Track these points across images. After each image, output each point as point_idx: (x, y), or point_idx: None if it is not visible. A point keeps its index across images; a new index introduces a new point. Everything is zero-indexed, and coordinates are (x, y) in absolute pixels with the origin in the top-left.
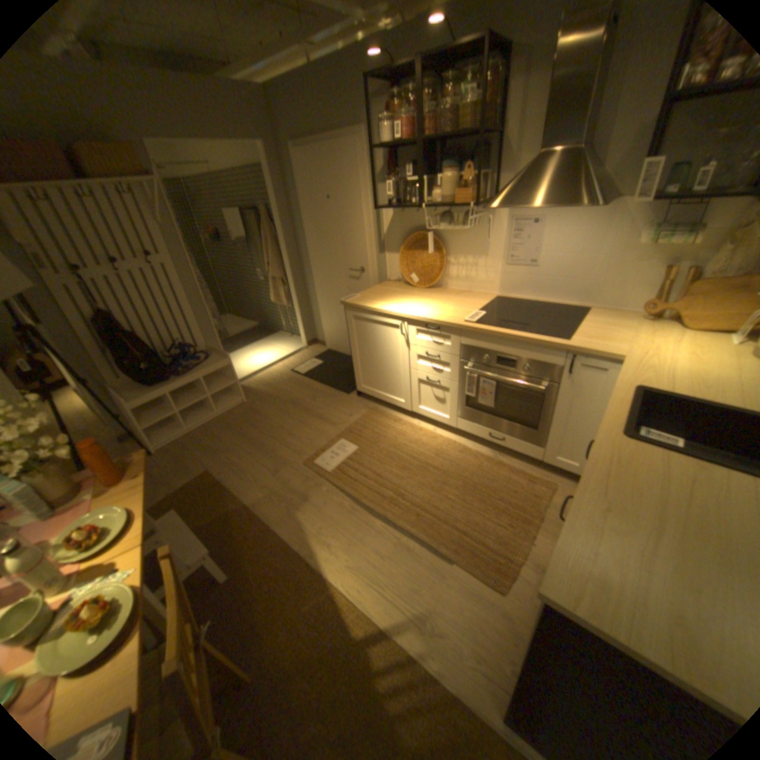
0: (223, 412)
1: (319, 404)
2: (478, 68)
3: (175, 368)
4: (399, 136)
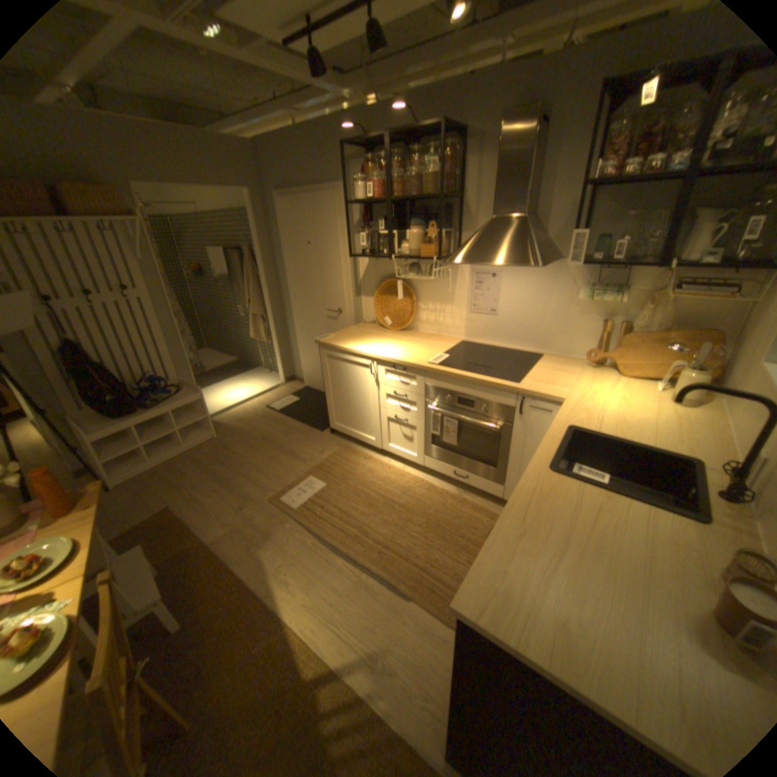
0: (191, 448)
1: (291, 441)
2: (439, 145)
3: (144, 402)
4: (373, 194)
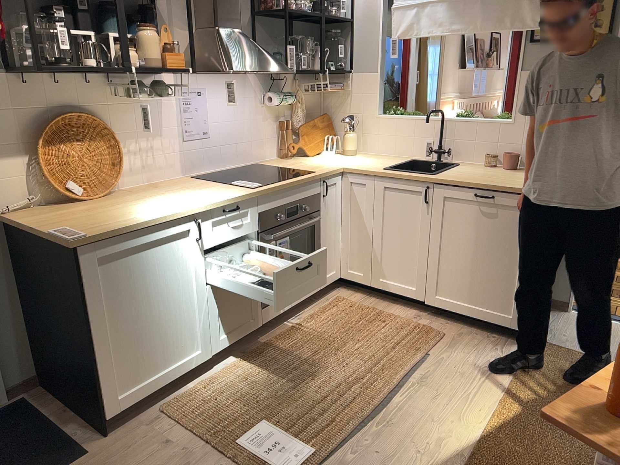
0: None
1: None
2: None
3: None
4: None
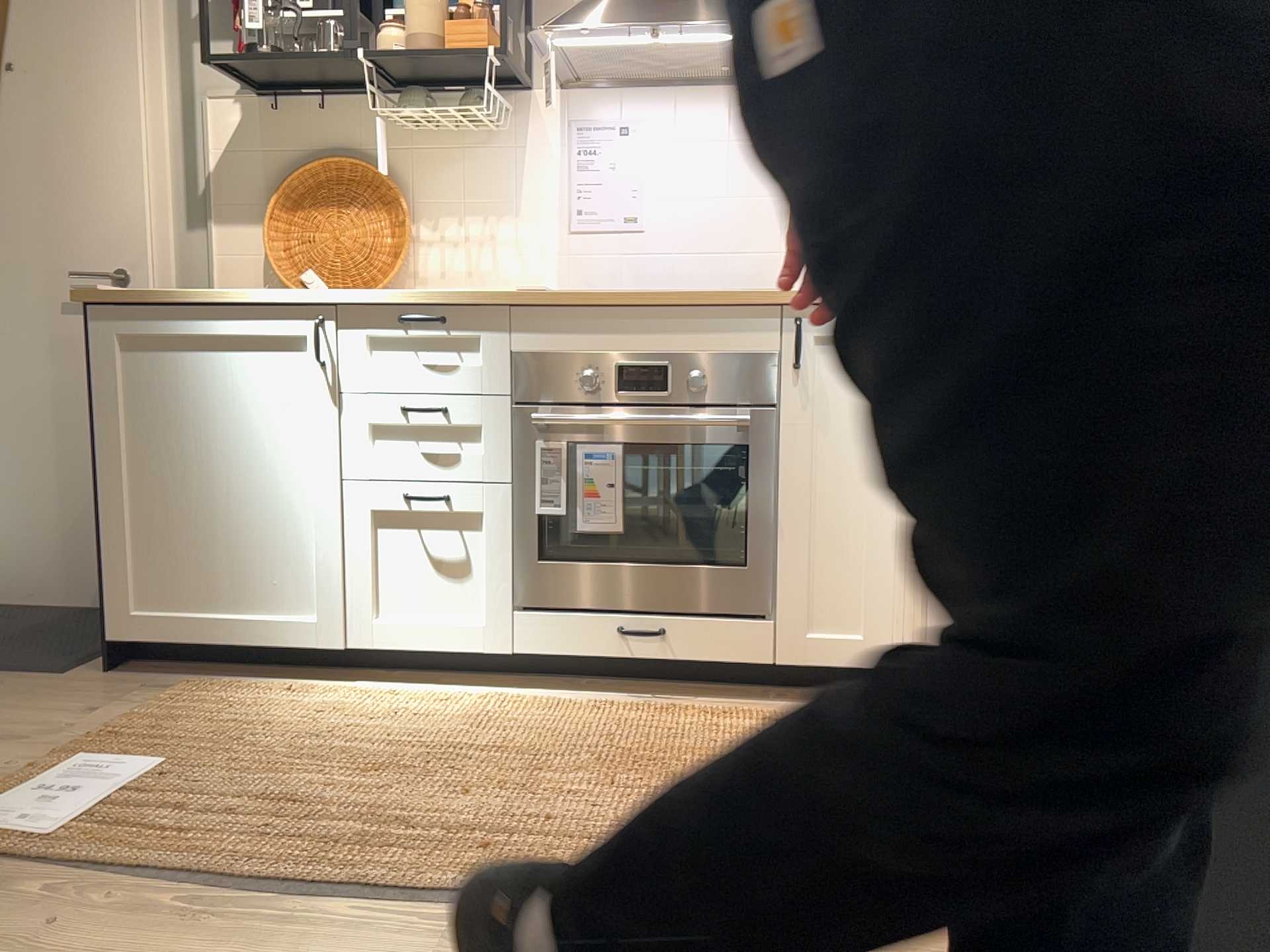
0: None
1: None
2: None
3: None
4: None
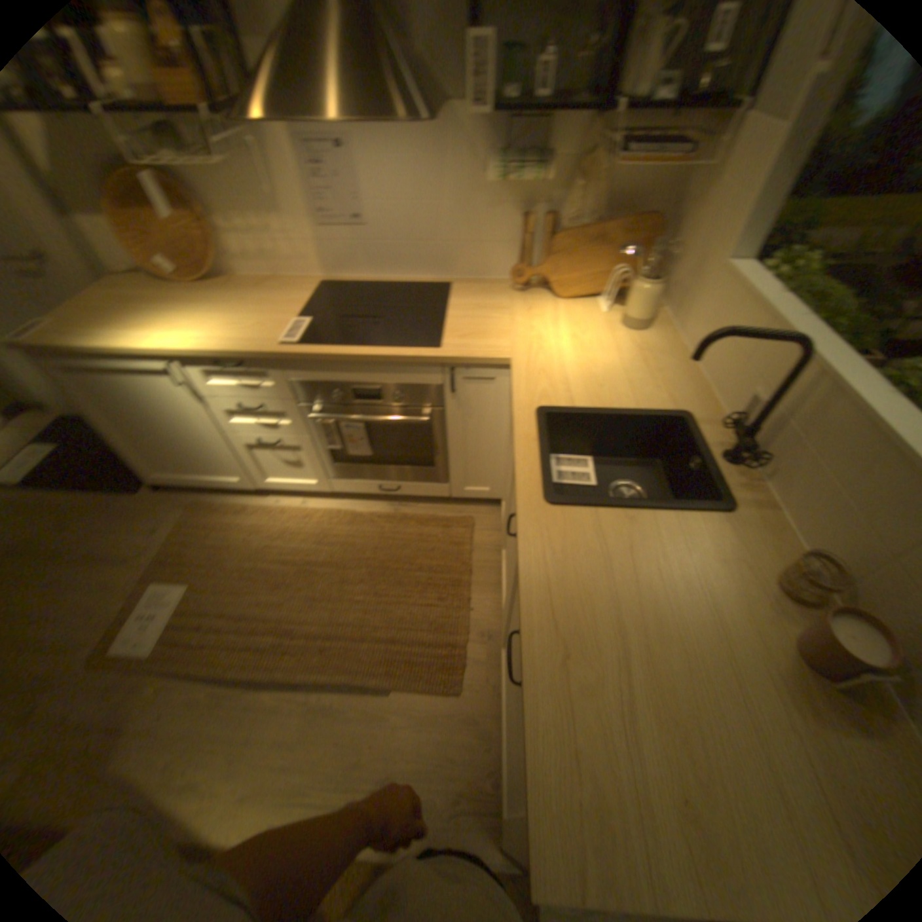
0: None
1: (72, 541)
2: None
3: None
4: None
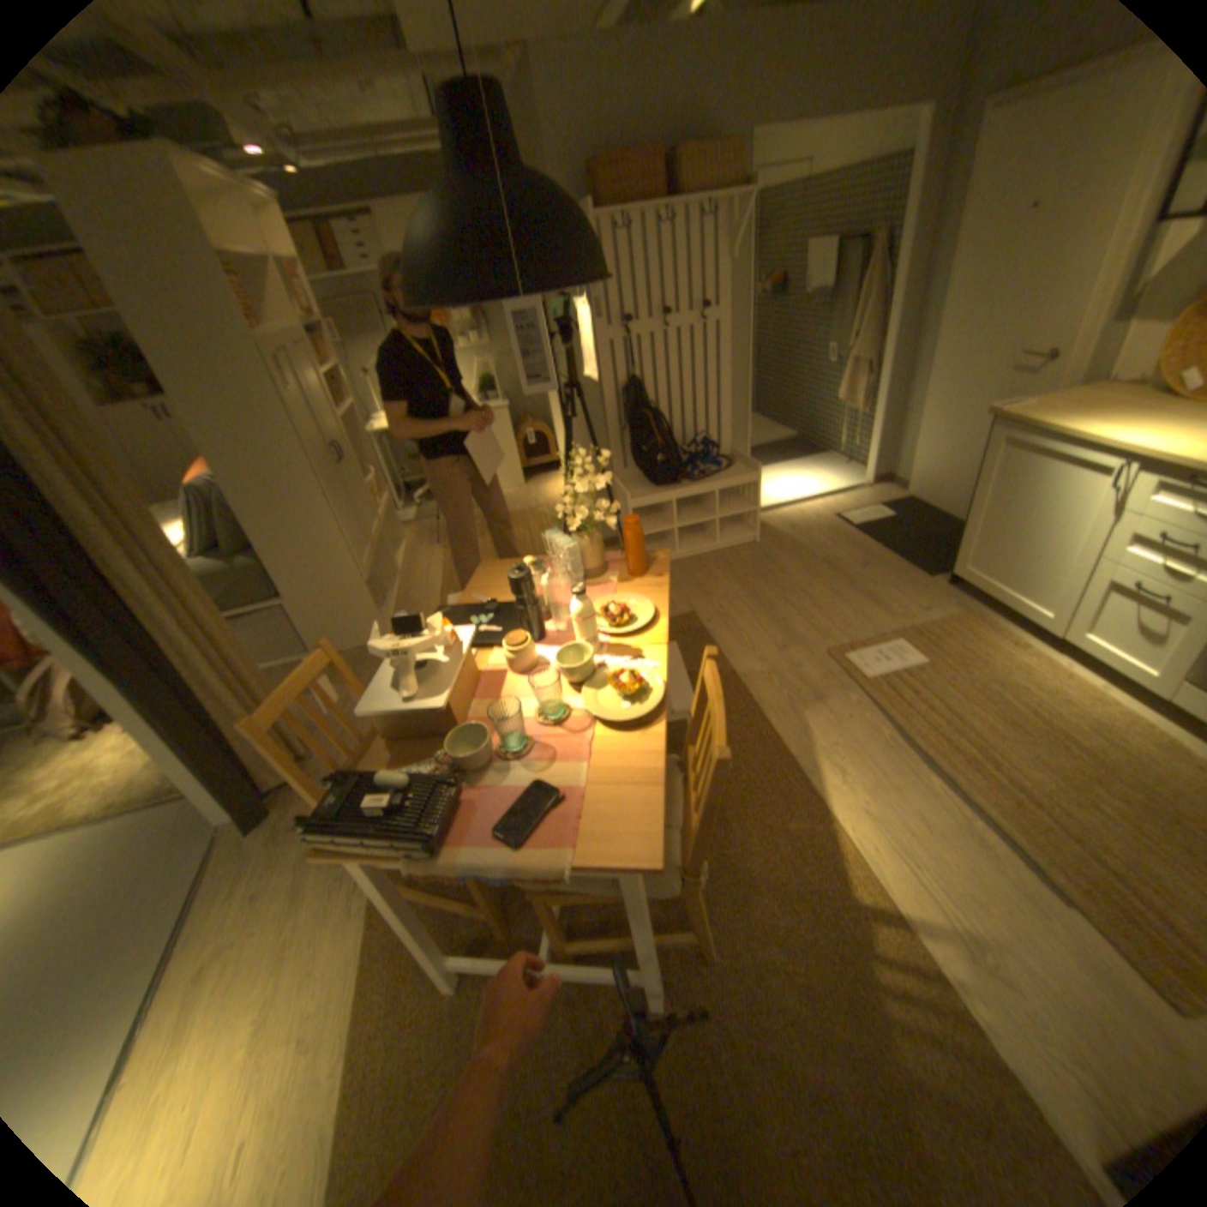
0: (725, 549)
1: (873, 578)
2: None
3: (688, 473)
4: None
